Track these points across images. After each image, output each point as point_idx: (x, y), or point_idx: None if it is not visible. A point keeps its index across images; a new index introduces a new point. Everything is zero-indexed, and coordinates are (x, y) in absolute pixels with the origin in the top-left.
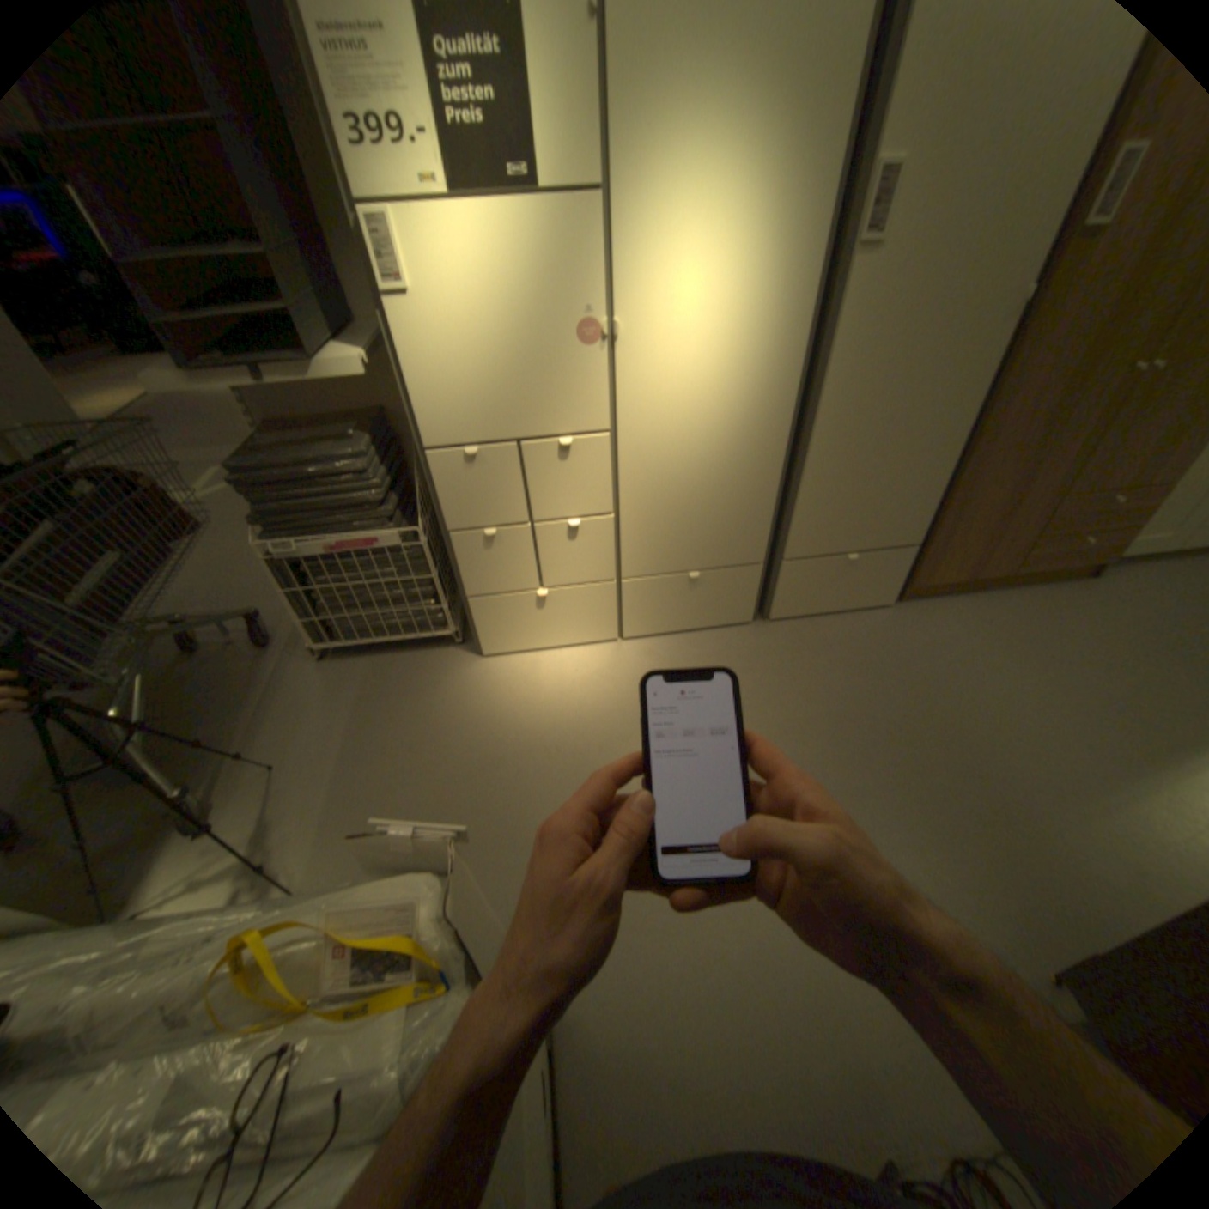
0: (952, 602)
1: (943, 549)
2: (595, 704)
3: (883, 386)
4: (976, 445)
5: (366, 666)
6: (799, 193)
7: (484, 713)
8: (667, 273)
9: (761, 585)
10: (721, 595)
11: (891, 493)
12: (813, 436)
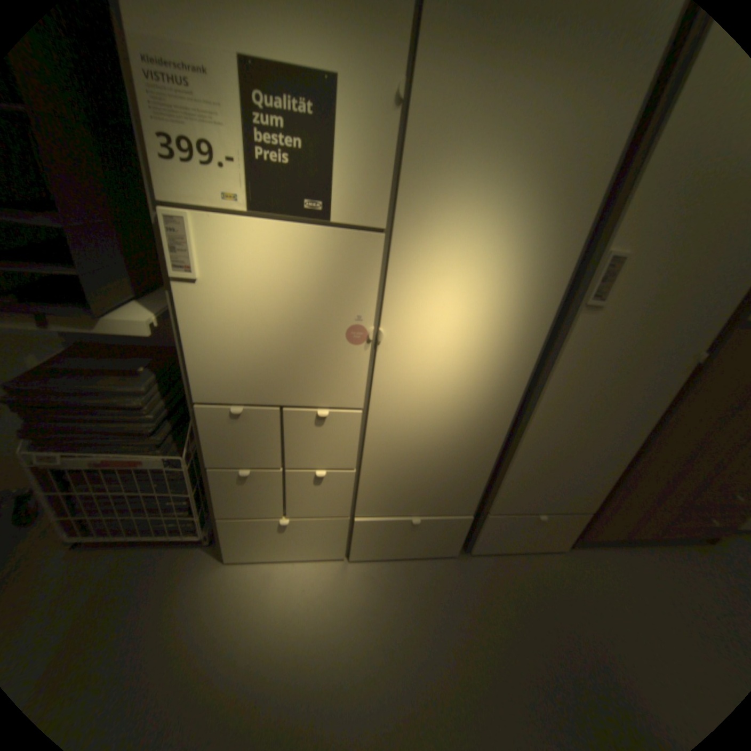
0: (611, 554)
1: (611, 518)
2: (312, 637)
3: (586, 404)
4: (646, 451)
5: (113, 559)
6: (545, 263)
7: (205, 637)
8: (430, 302)
9: (468, 527)
10: (436, 535)
11: (580, 477)
12: (527, 432)
